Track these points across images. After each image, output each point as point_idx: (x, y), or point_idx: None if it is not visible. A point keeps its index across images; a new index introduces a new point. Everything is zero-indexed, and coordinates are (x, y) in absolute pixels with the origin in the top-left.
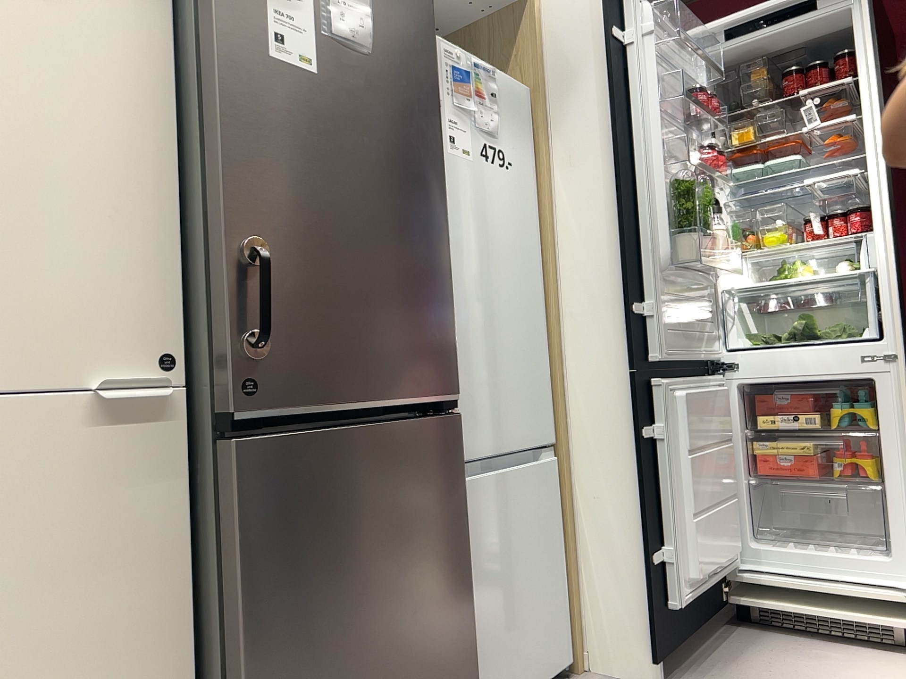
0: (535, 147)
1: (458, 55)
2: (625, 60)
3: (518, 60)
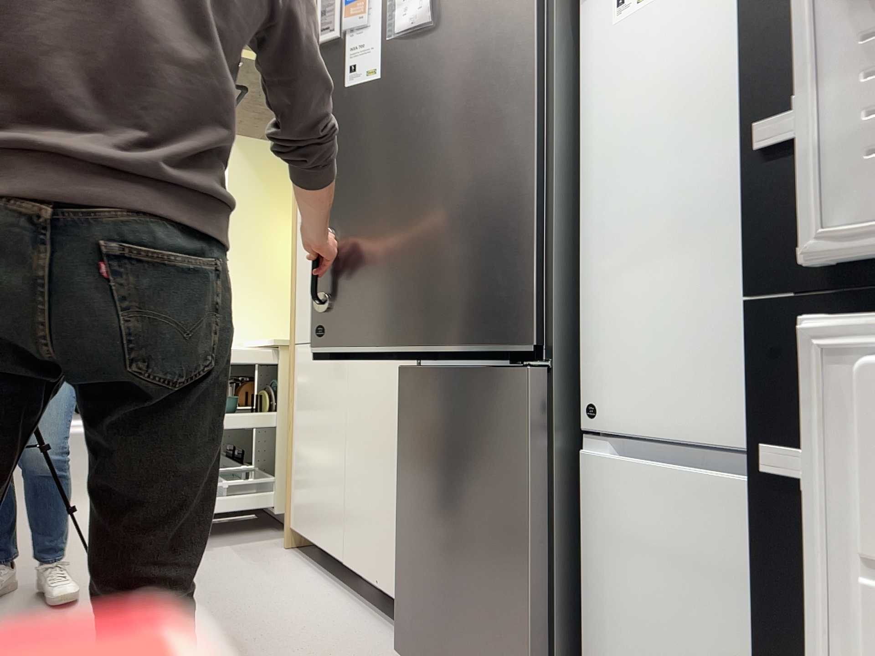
0: None
1: None
2: None
3: None
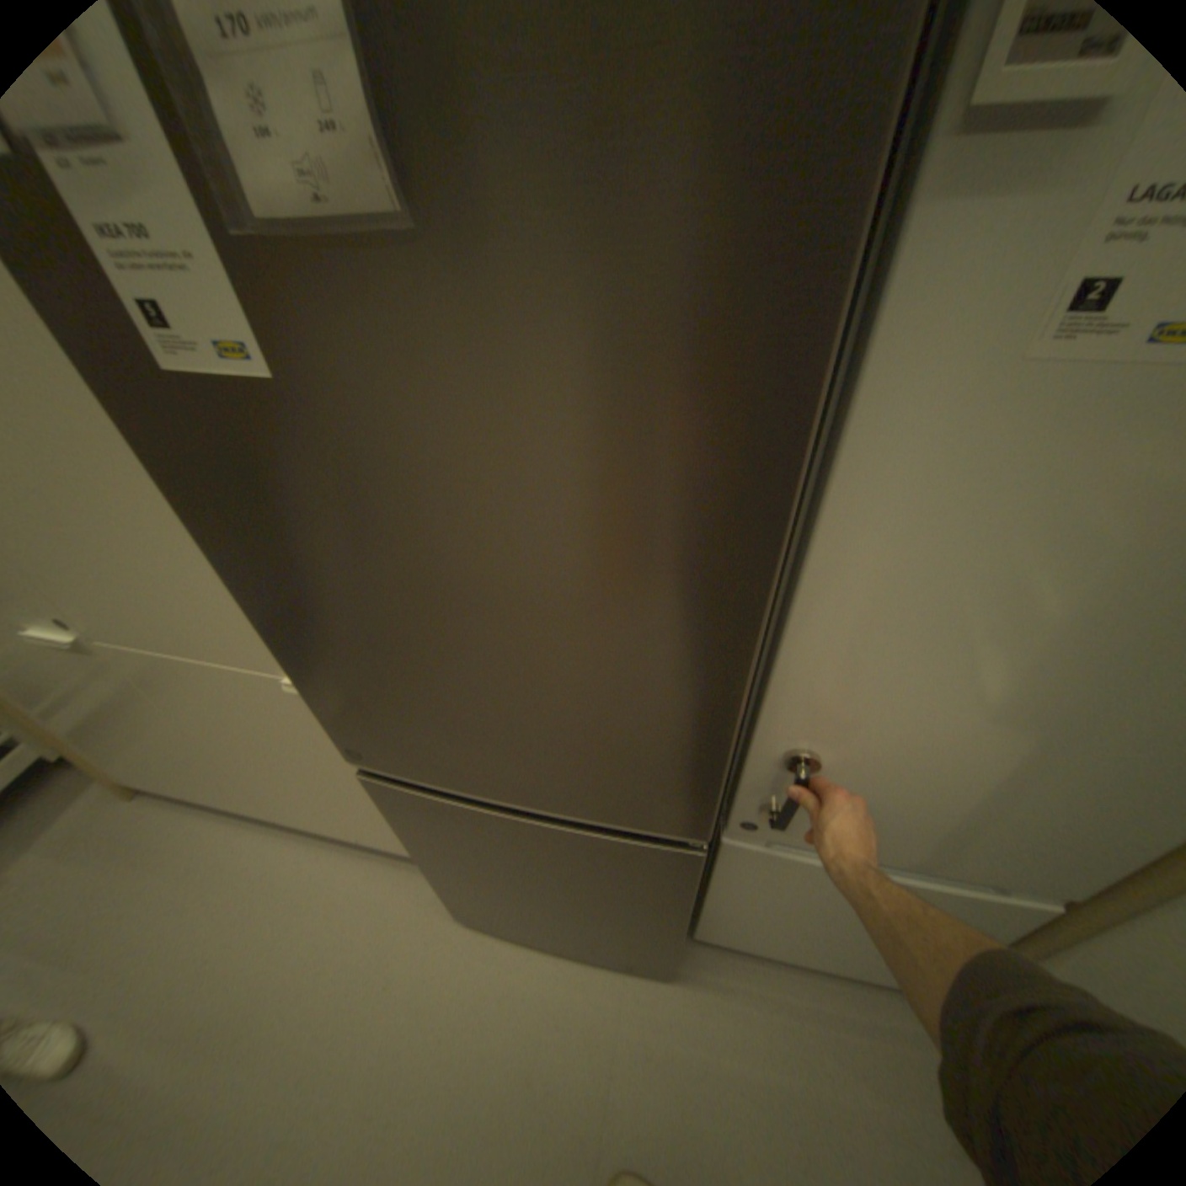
0: None
1: None
2: None
3: None
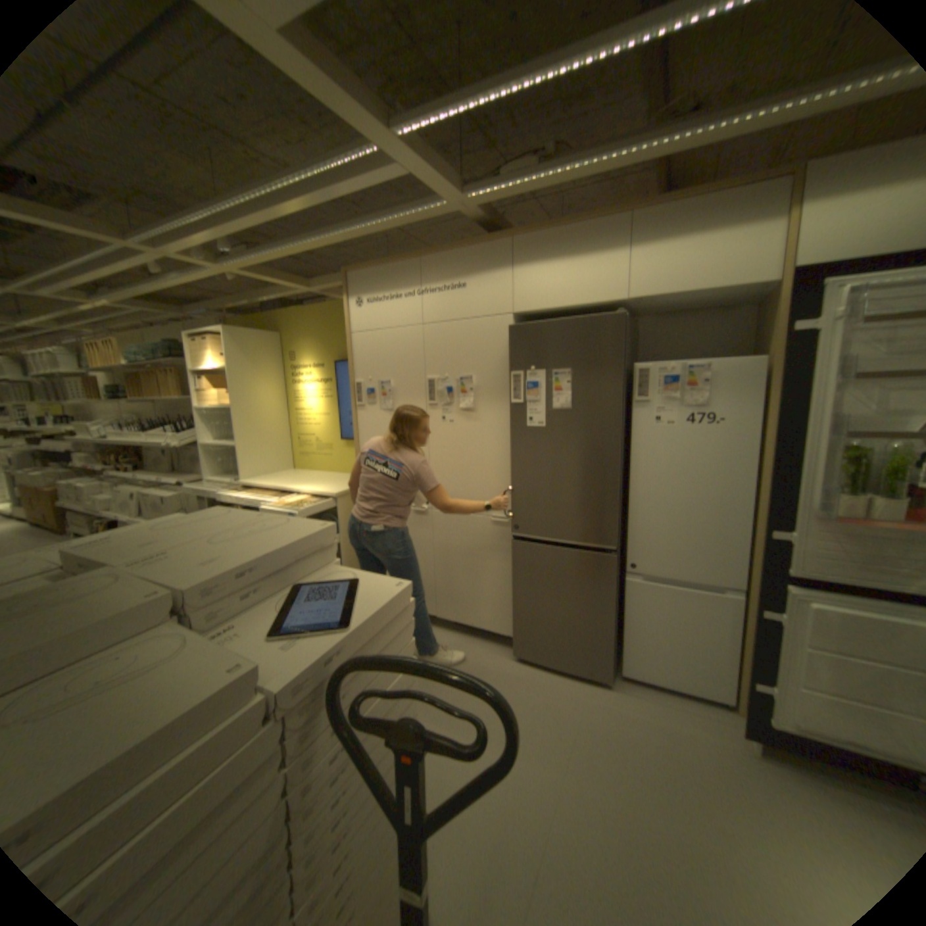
0: (771, 398)
1: (672, 367)
2: (815, 344)
3: (776, 328)
